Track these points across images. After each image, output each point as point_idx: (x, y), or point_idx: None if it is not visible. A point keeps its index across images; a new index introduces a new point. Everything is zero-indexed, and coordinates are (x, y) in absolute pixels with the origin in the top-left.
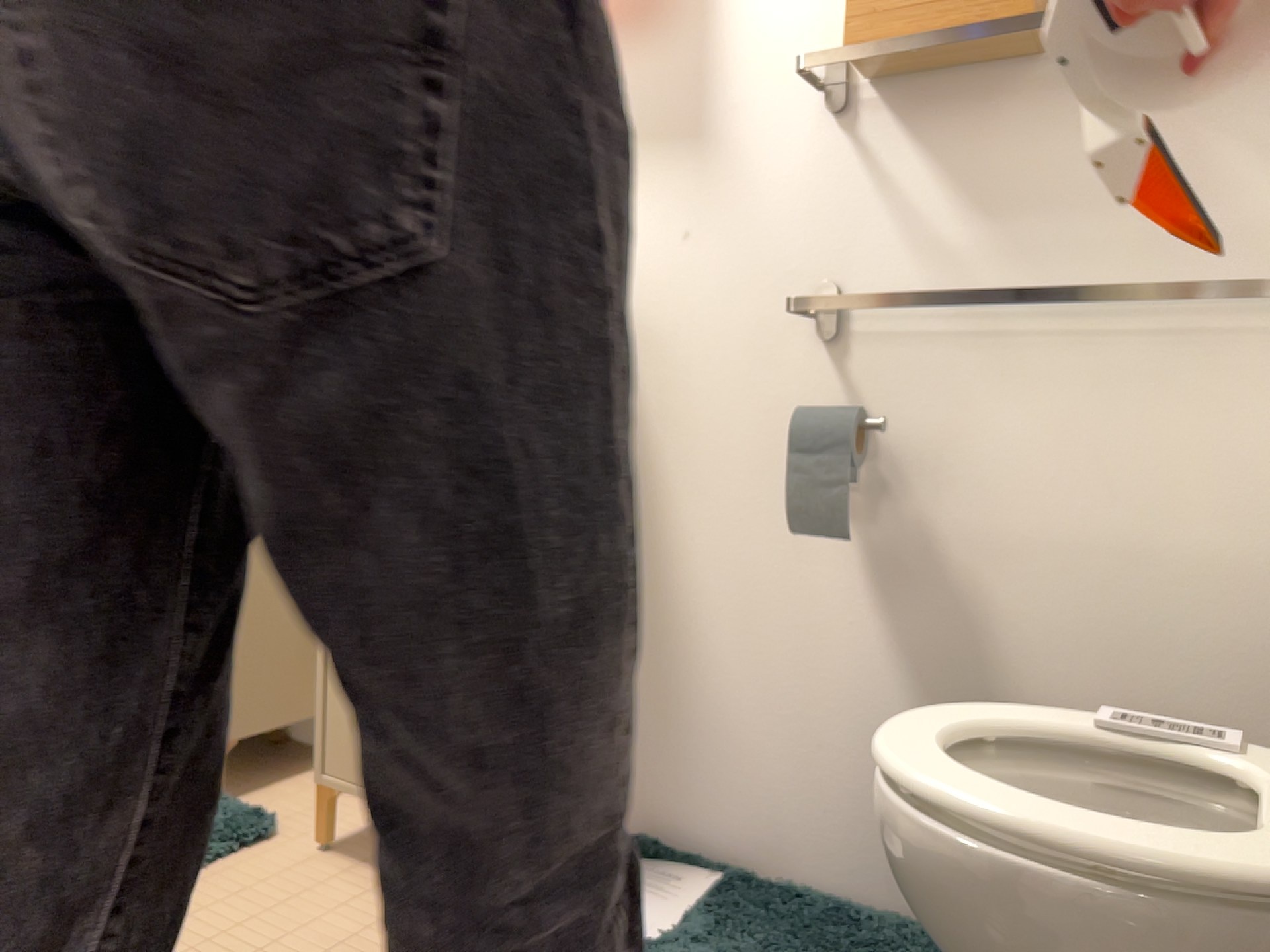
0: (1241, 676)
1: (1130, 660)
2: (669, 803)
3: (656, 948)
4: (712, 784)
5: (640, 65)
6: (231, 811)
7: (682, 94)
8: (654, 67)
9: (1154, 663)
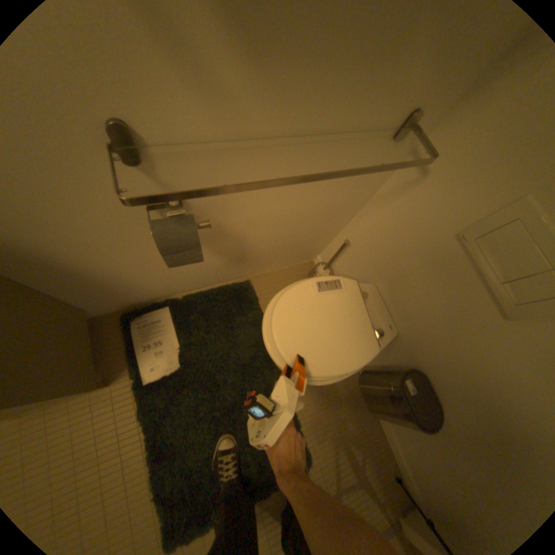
0: (312, 225)
1: (286, 231)
2: (131, 300)
3: (182, 355)
4: (147, 292)
5: None
6: None
7: None
8: None
9: (292, 230)
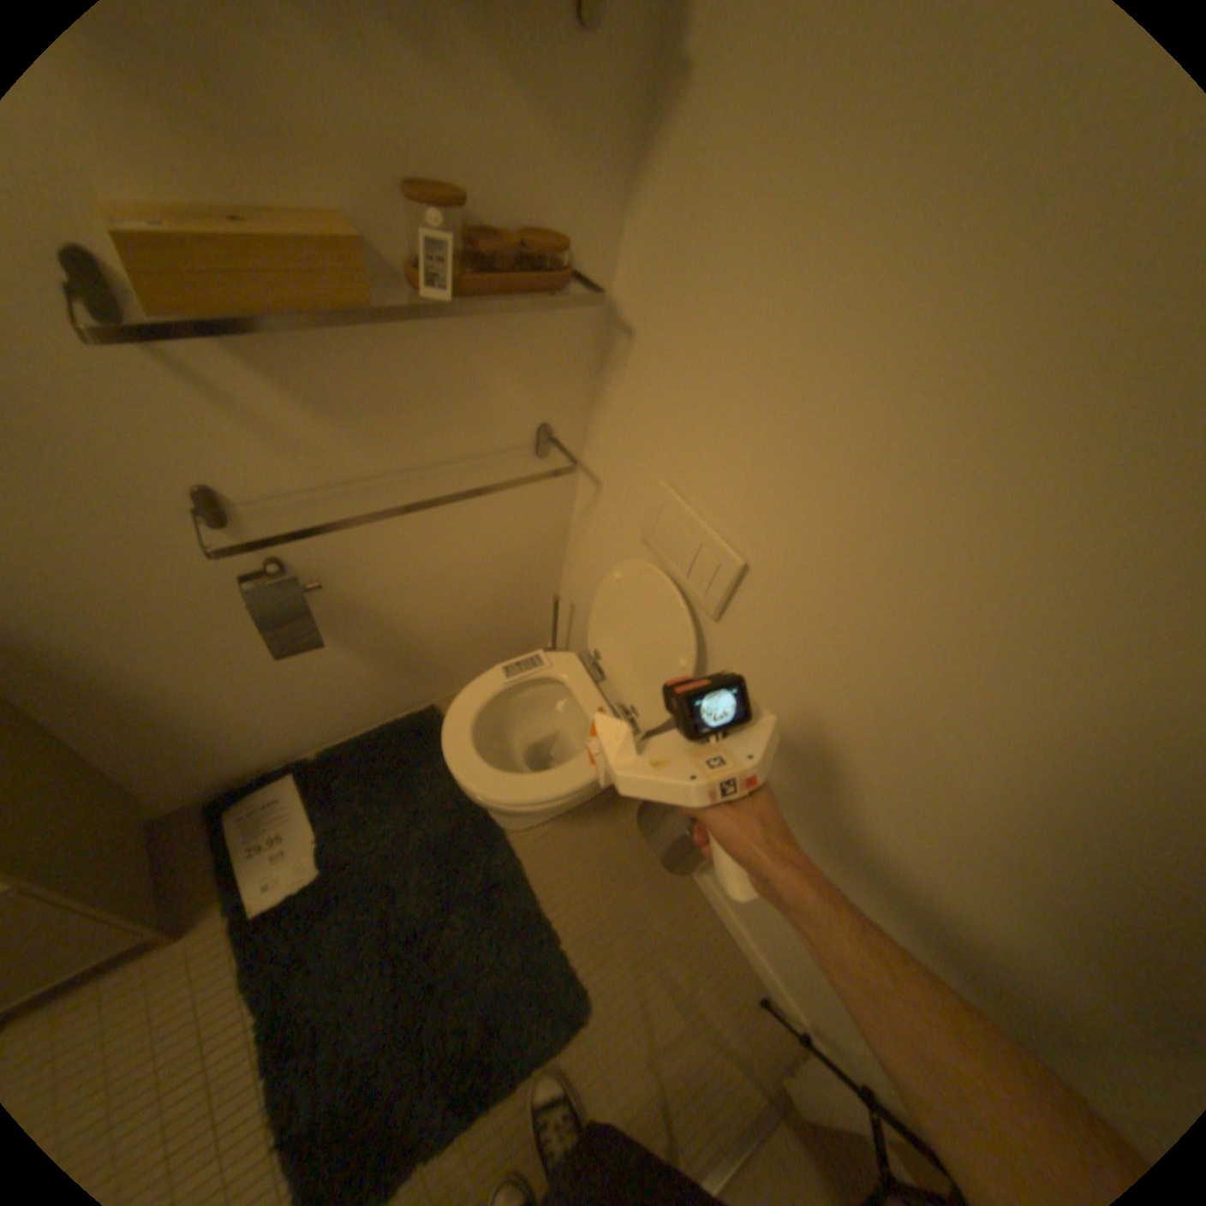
0: (502, 587)
1: (461, 601)
2: (222, 771)
3: (321, 852)
4: (250, 749)
5: None
6: None
7: None
8: None
9: (471, 598)
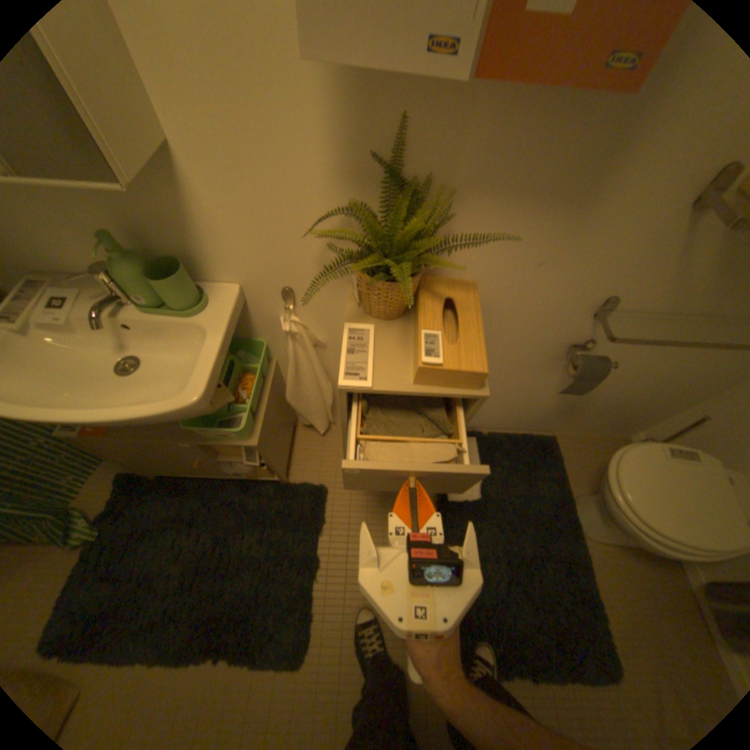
0: (665, 393)
1: (636, 392)
2: None
3: (486, 488)
4: None
5: (561, 124)
6: (309, 494)
7: (588, 163)
8: (575, 129)
9: (643, 392)
